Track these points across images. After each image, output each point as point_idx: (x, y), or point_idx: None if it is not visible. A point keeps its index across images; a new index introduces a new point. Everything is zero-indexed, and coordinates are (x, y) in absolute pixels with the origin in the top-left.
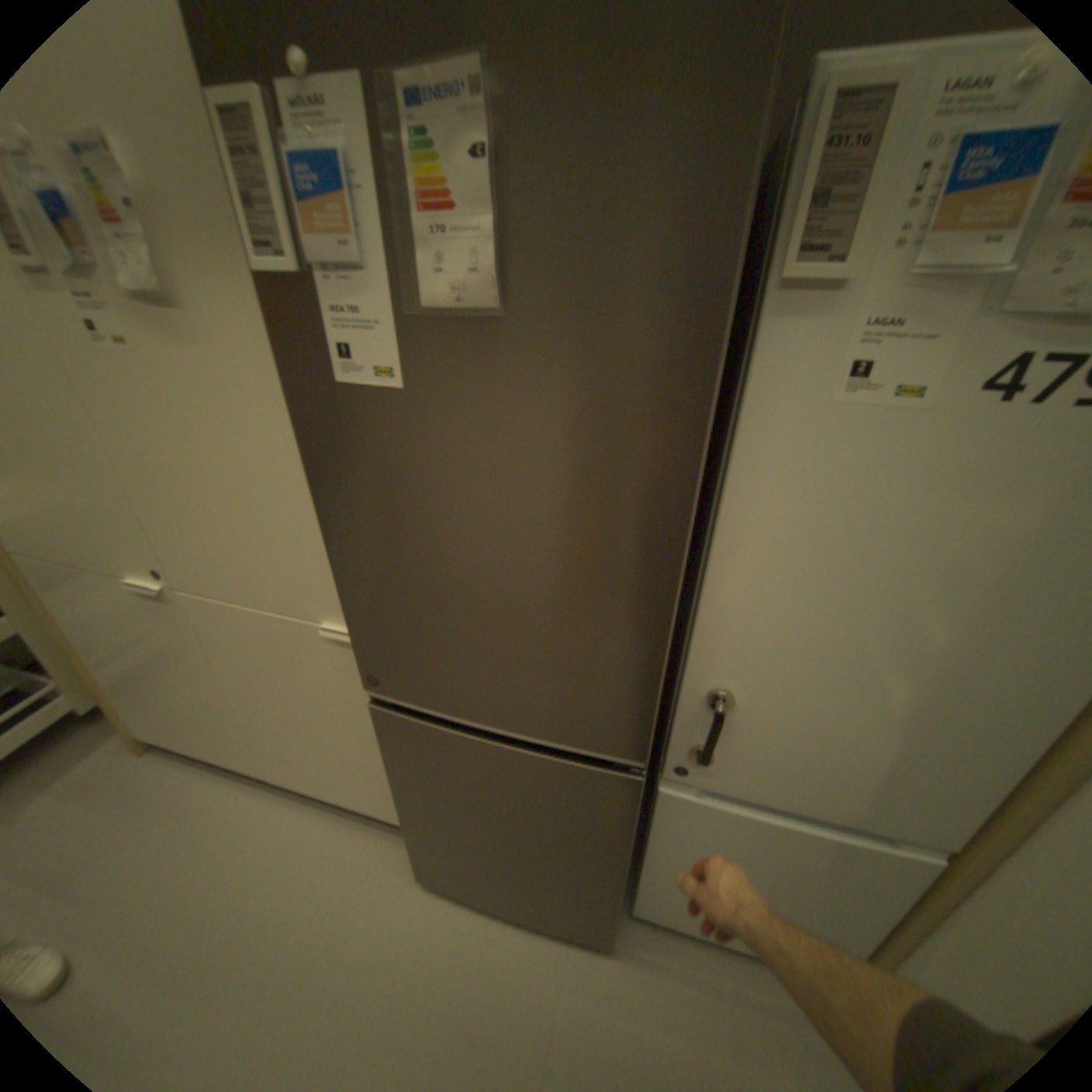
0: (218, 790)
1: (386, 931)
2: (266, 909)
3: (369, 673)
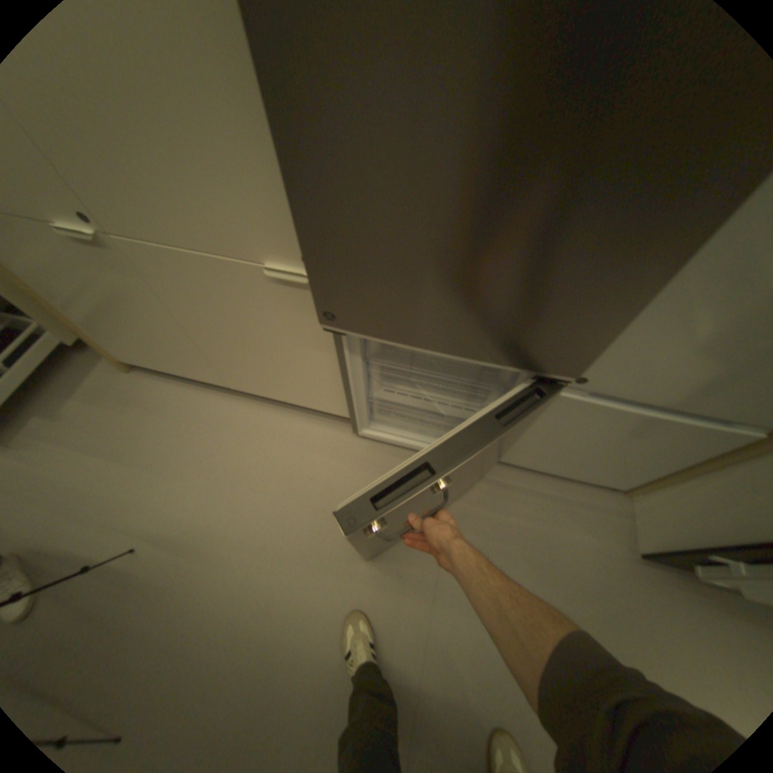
0: (194, 394)
1: (336, 472)
2: (254, 463)
3: (326, 307)
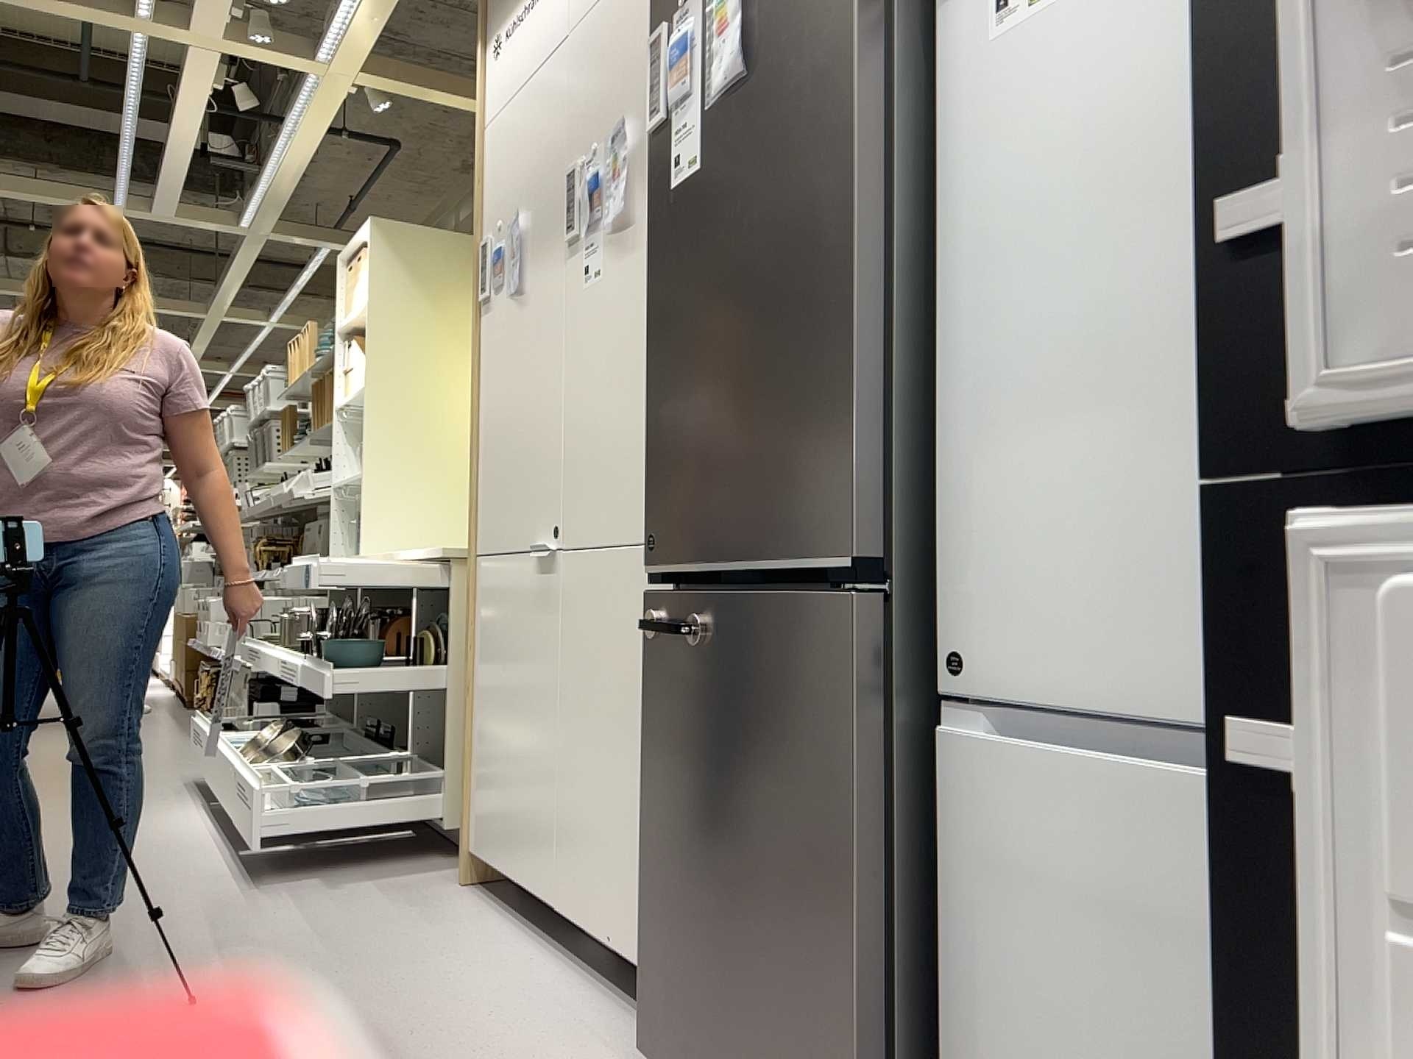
0: (508, 930)
1: None
2: (465, 1017)
3: (652, 534)
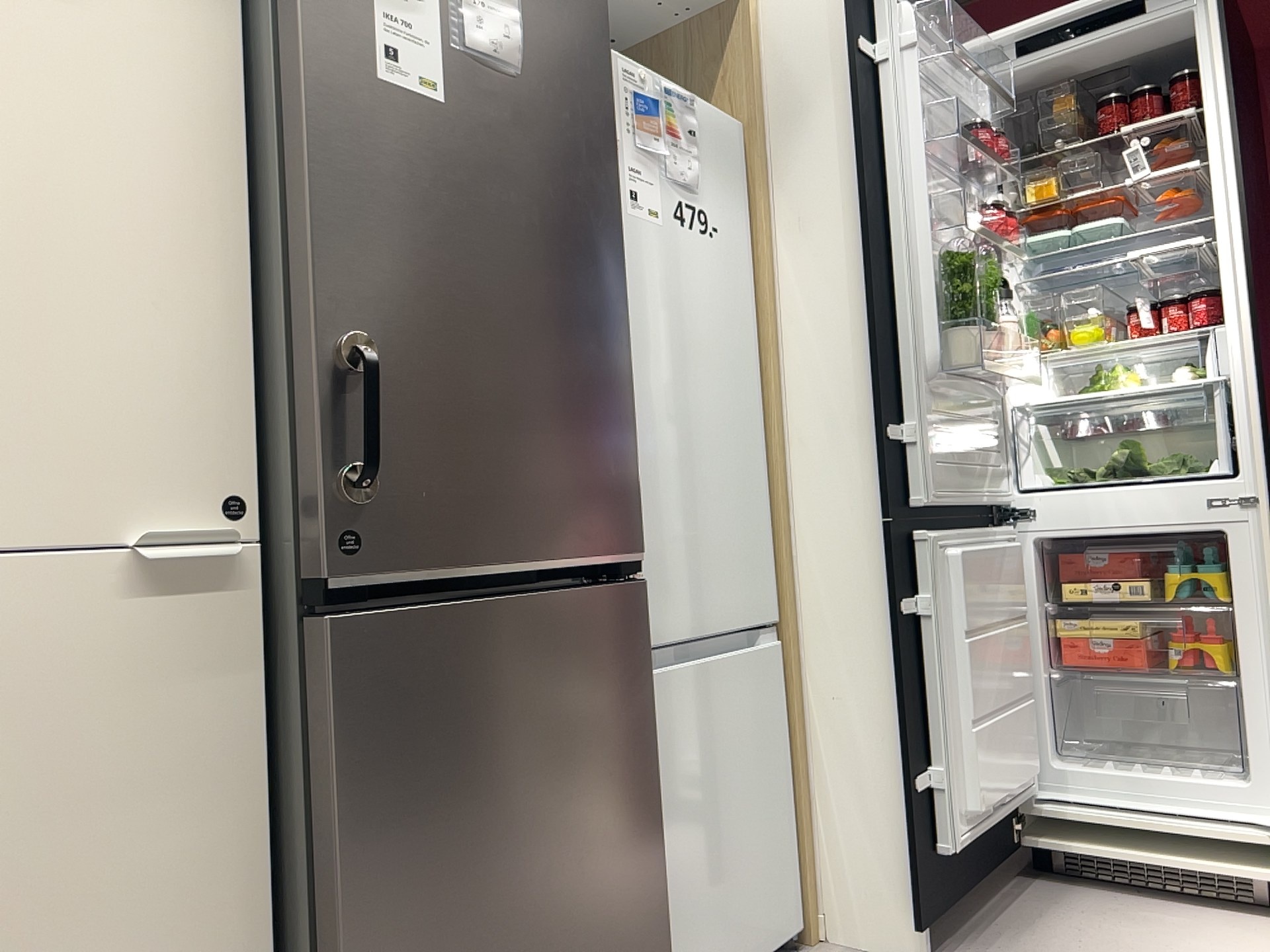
0: None
1: None
2: None
3: (342, 530)
